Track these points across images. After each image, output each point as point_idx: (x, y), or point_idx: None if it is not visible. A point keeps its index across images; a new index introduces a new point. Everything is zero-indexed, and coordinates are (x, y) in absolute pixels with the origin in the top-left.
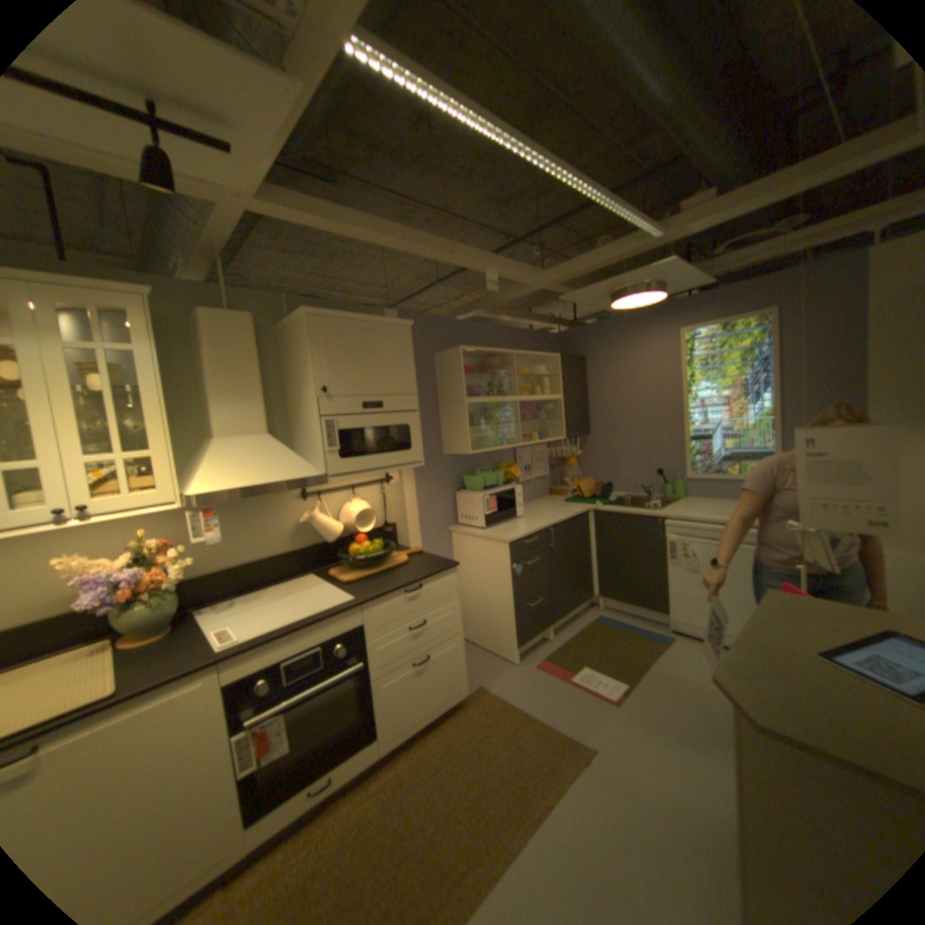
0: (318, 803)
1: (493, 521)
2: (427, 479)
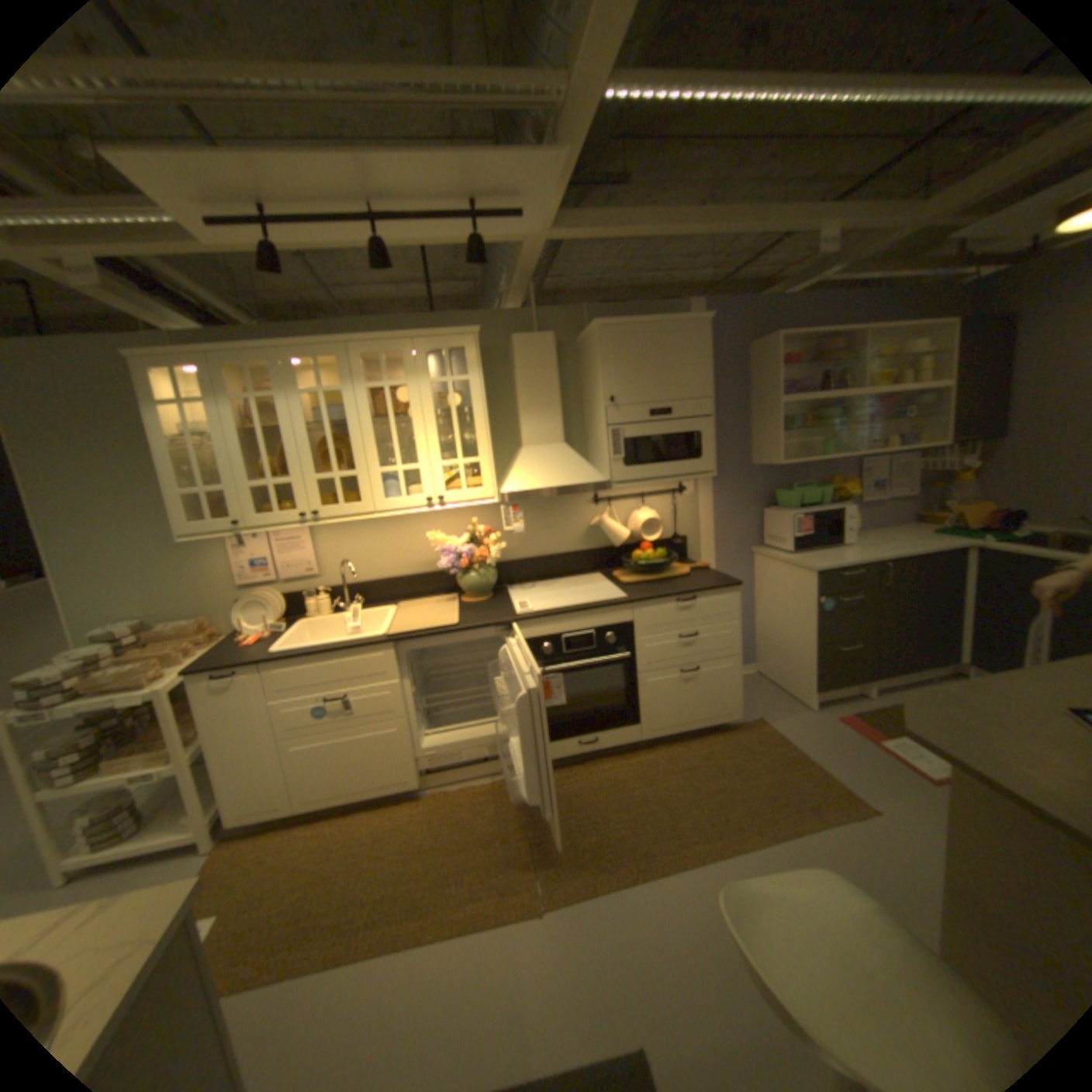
0: (587, 753)
1: (806, 546)
2: (728, 492)
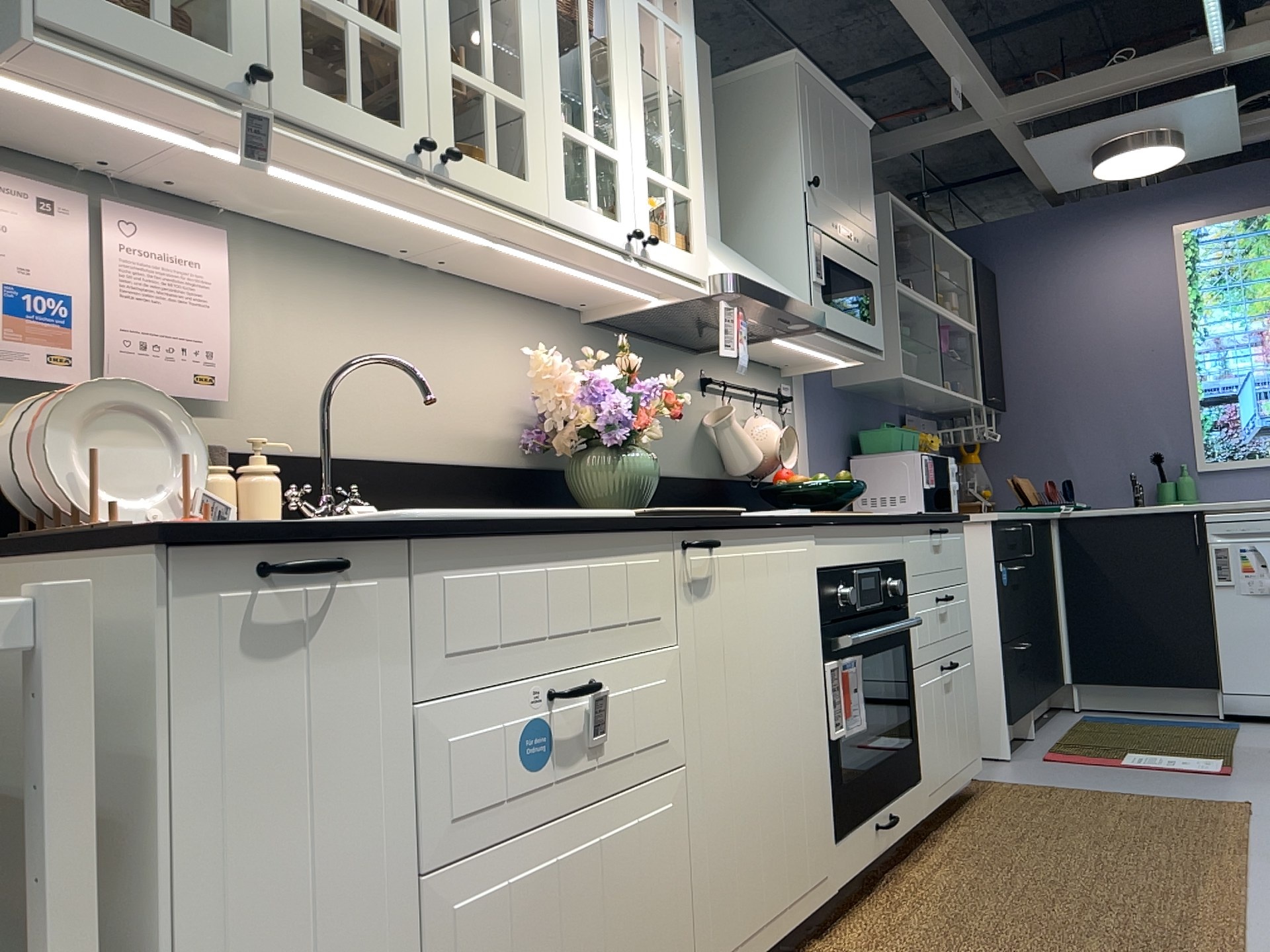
0: (883, 851)
1: (933, 505)
2: (820, 421)
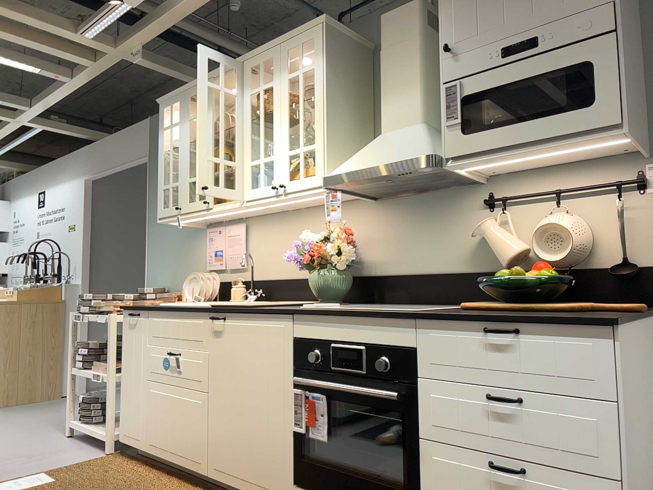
0: None
1: None
2: None
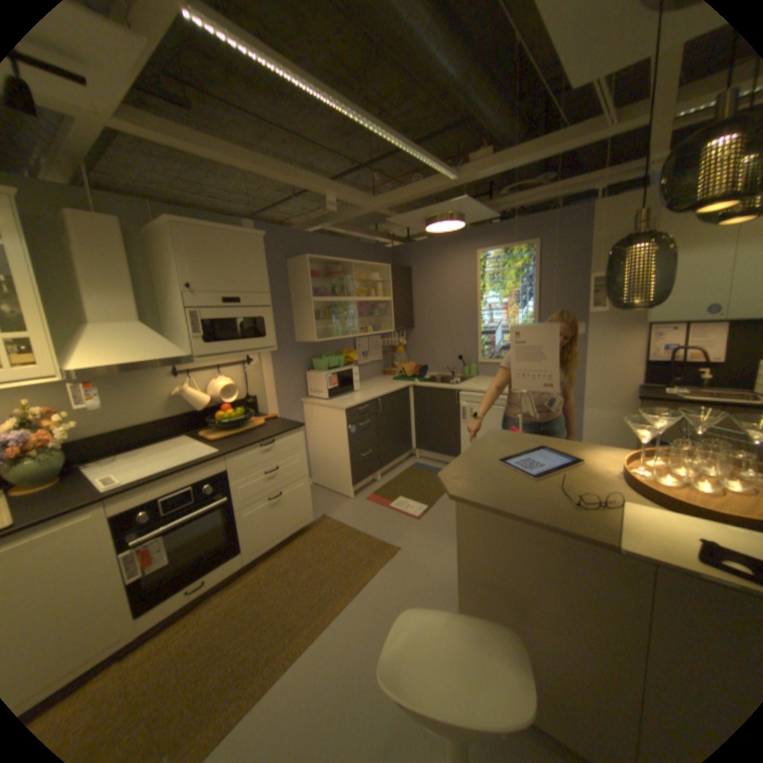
0: (193, 599)
1: (335, 394)
2: (282, 361)
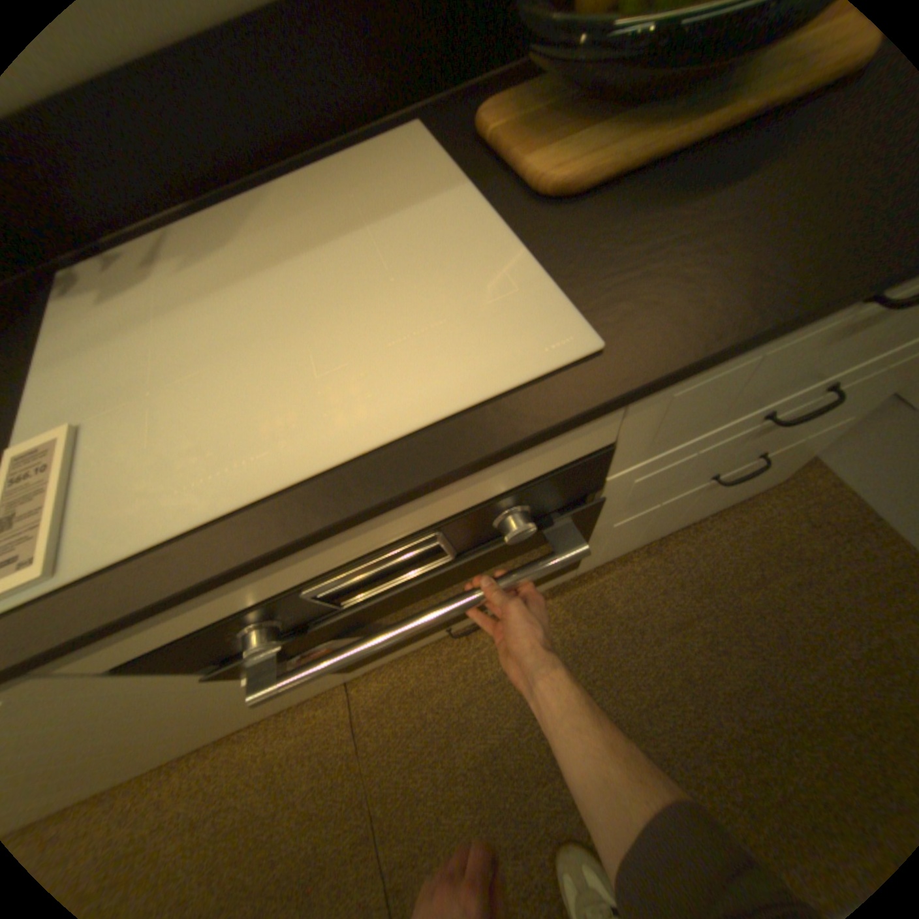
0: (465, 625)
1: None
2: None
